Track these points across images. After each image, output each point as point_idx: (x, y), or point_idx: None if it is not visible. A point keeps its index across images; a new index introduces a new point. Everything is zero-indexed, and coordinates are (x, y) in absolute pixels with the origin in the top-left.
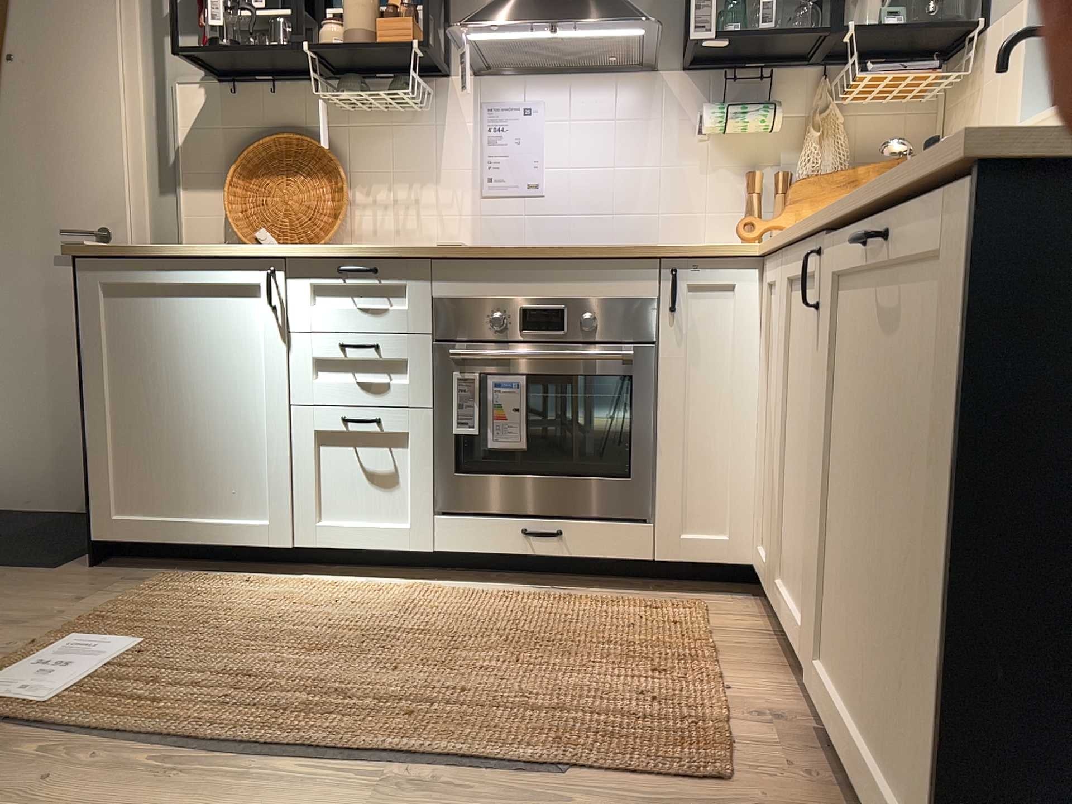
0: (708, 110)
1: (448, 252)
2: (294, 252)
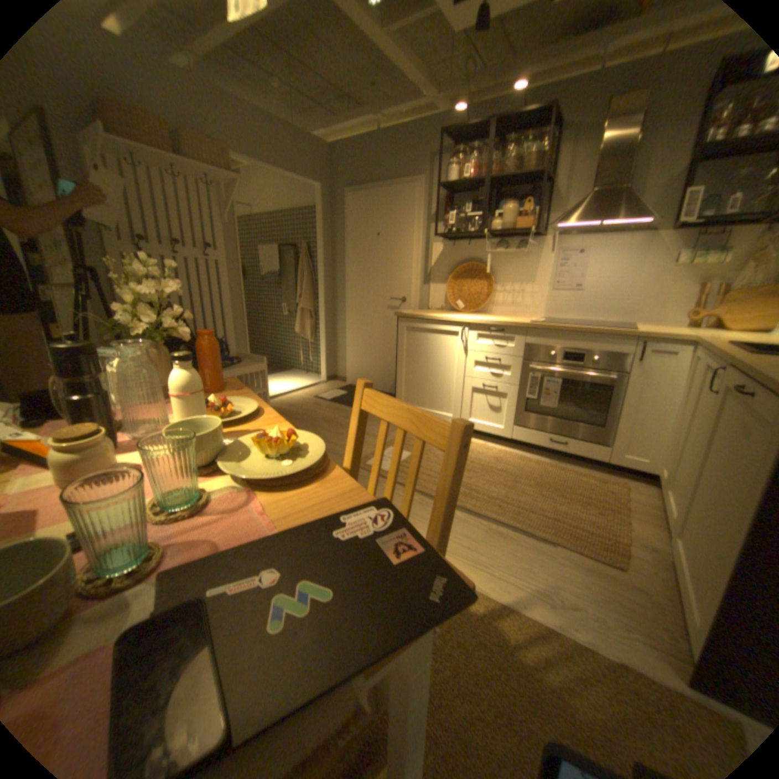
0: (684, 252)
1: (534, 326)
2: (472, 321)
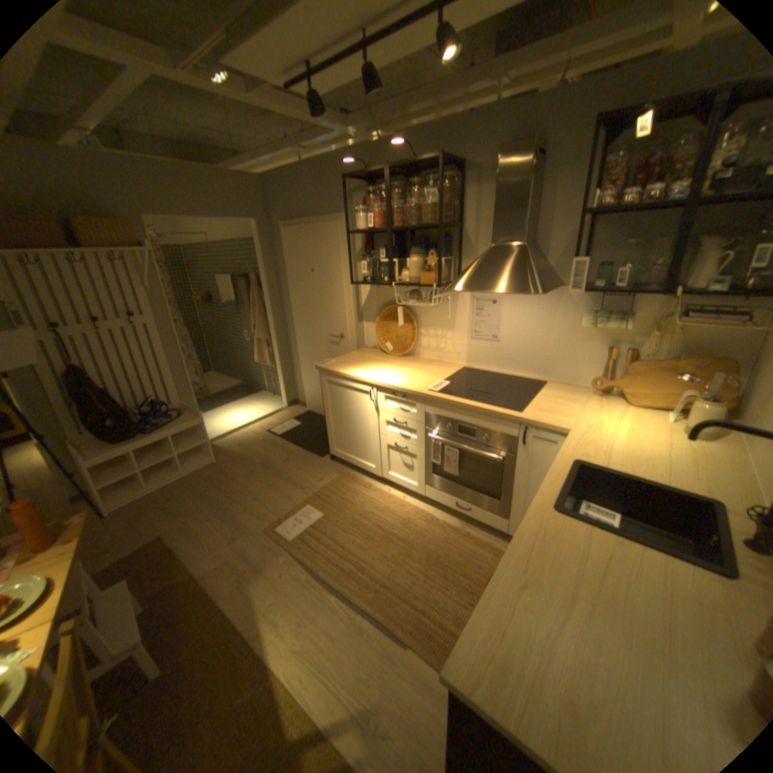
0: (587, 316)
1: (429, 397)
2: (378, 384)
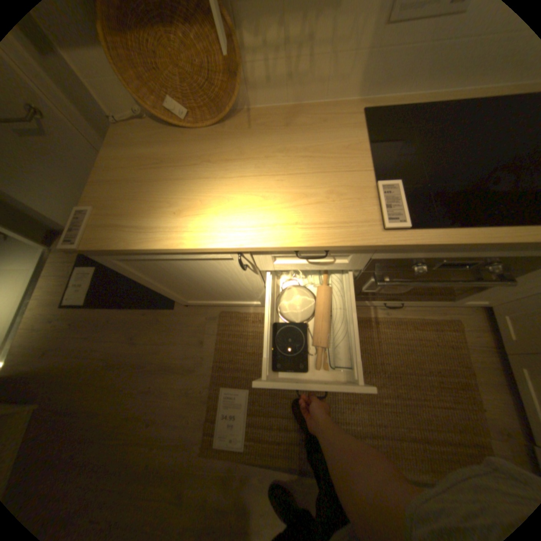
0: None
1: (401, 246)
2: (257, 248)
